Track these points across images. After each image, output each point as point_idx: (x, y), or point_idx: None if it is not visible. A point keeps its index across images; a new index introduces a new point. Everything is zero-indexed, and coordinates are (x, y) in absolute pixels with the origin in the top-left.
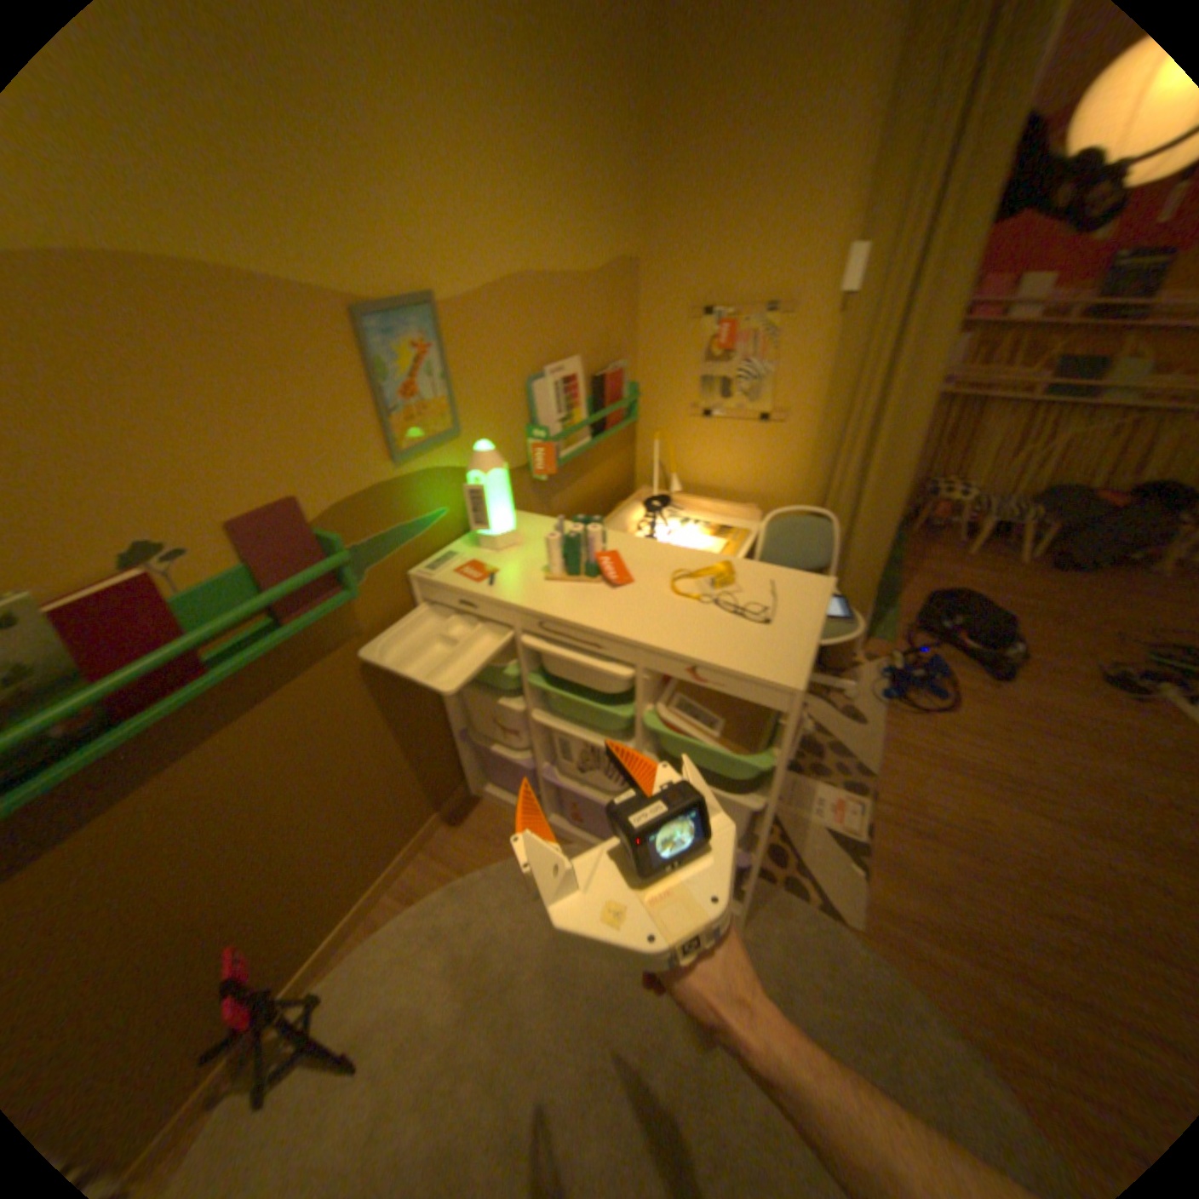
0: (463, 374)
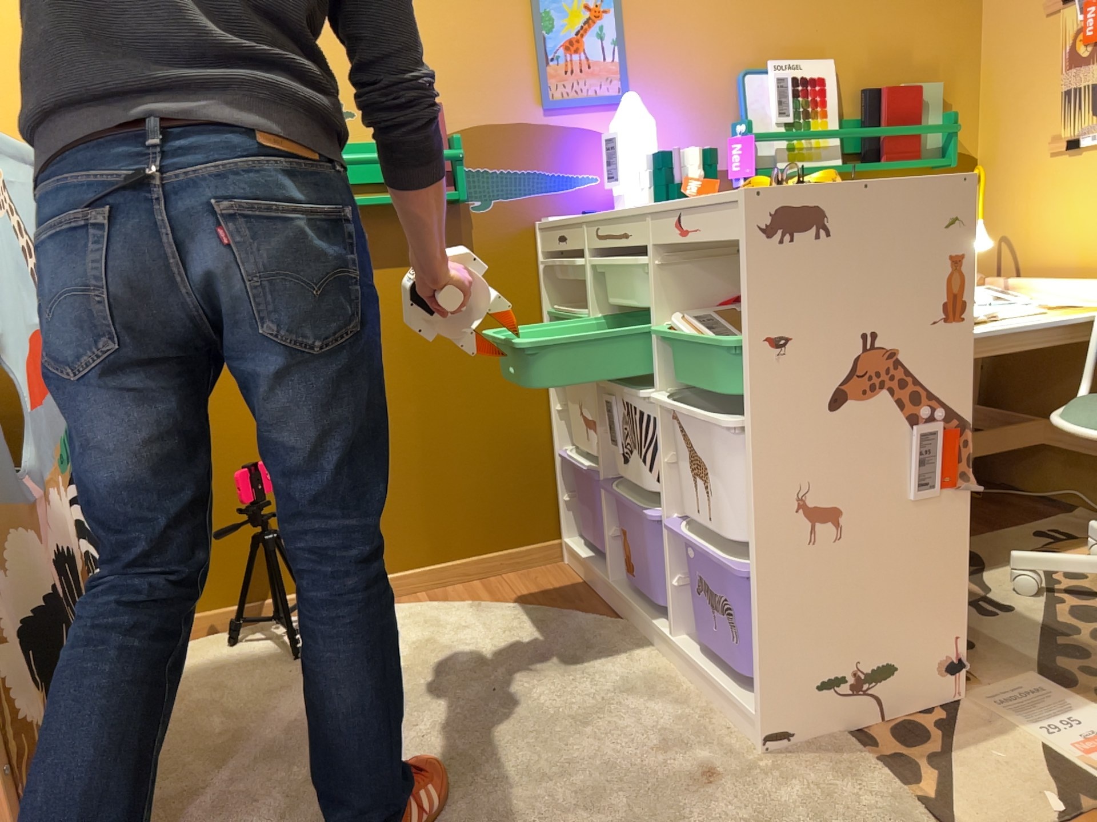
0: (641, 47)
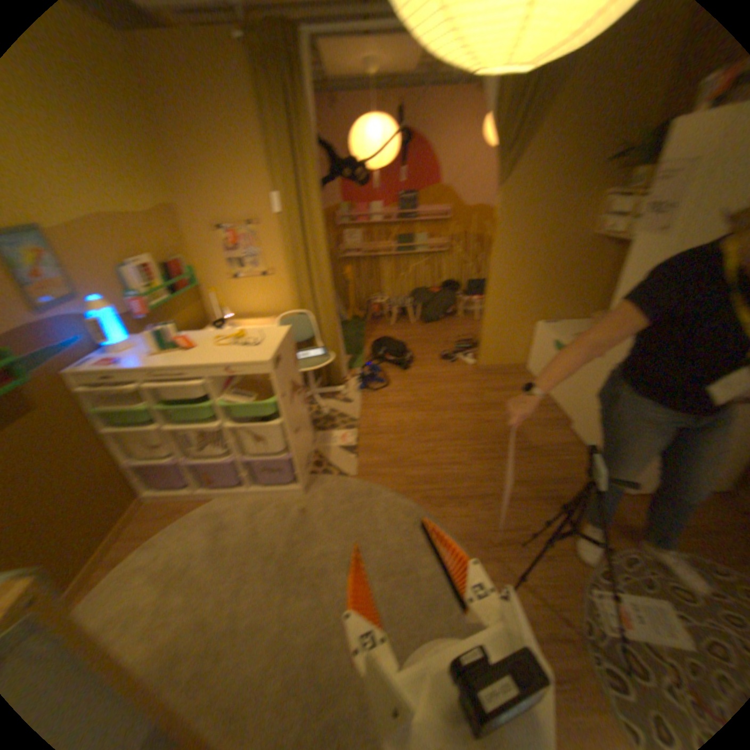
0: (73, 265)
